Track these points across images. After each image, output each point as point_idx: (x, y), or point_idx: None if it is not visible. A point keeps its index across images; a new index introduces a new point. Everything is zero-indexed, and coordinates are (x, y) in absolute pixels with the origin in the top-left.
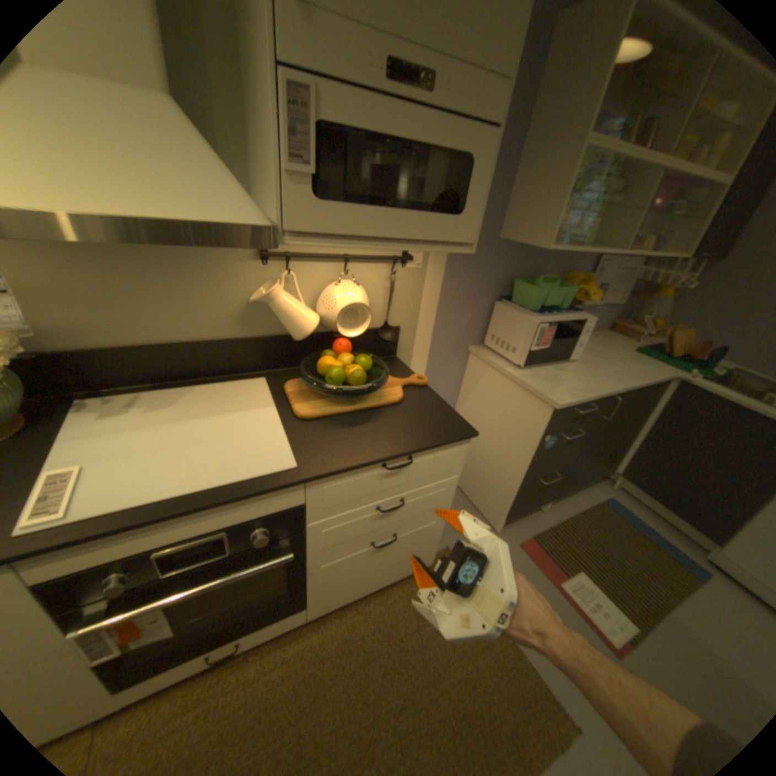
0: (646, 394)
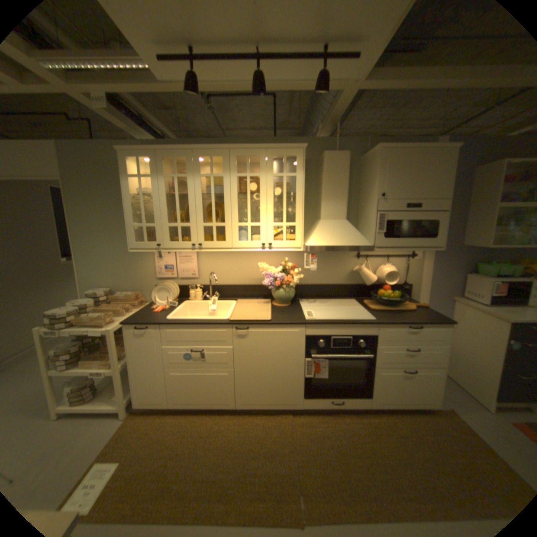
0: None
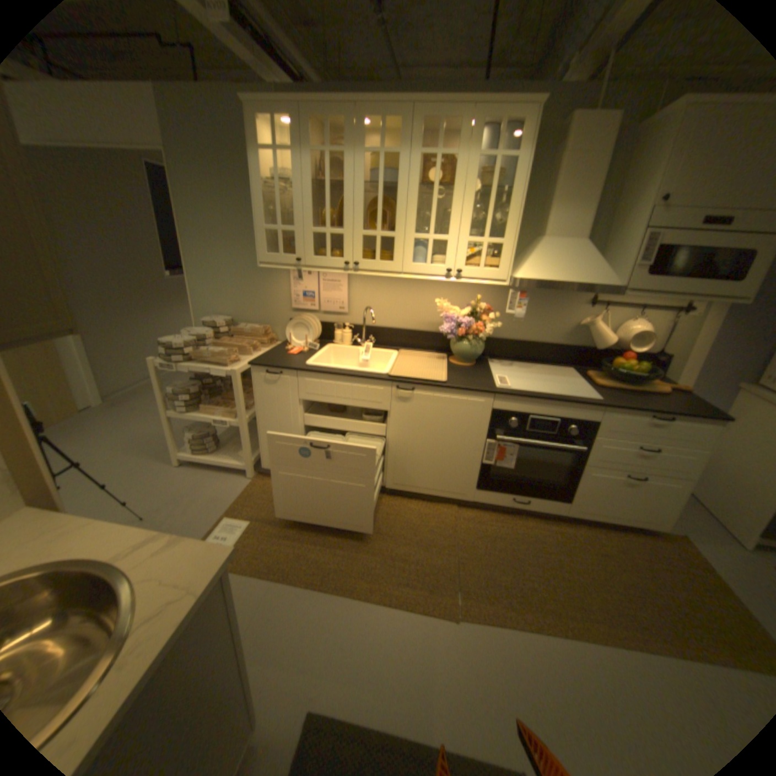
0: None
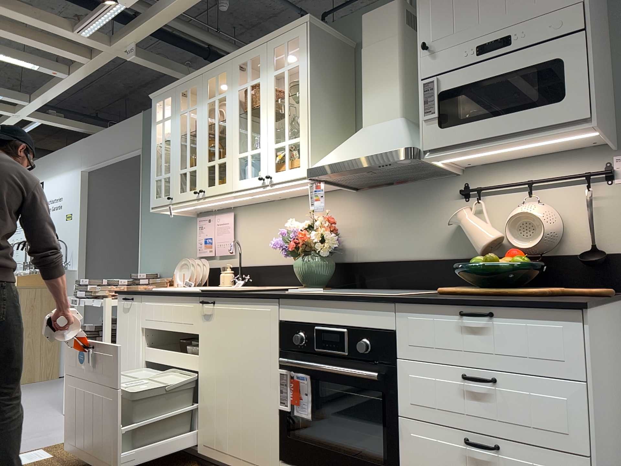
0: None
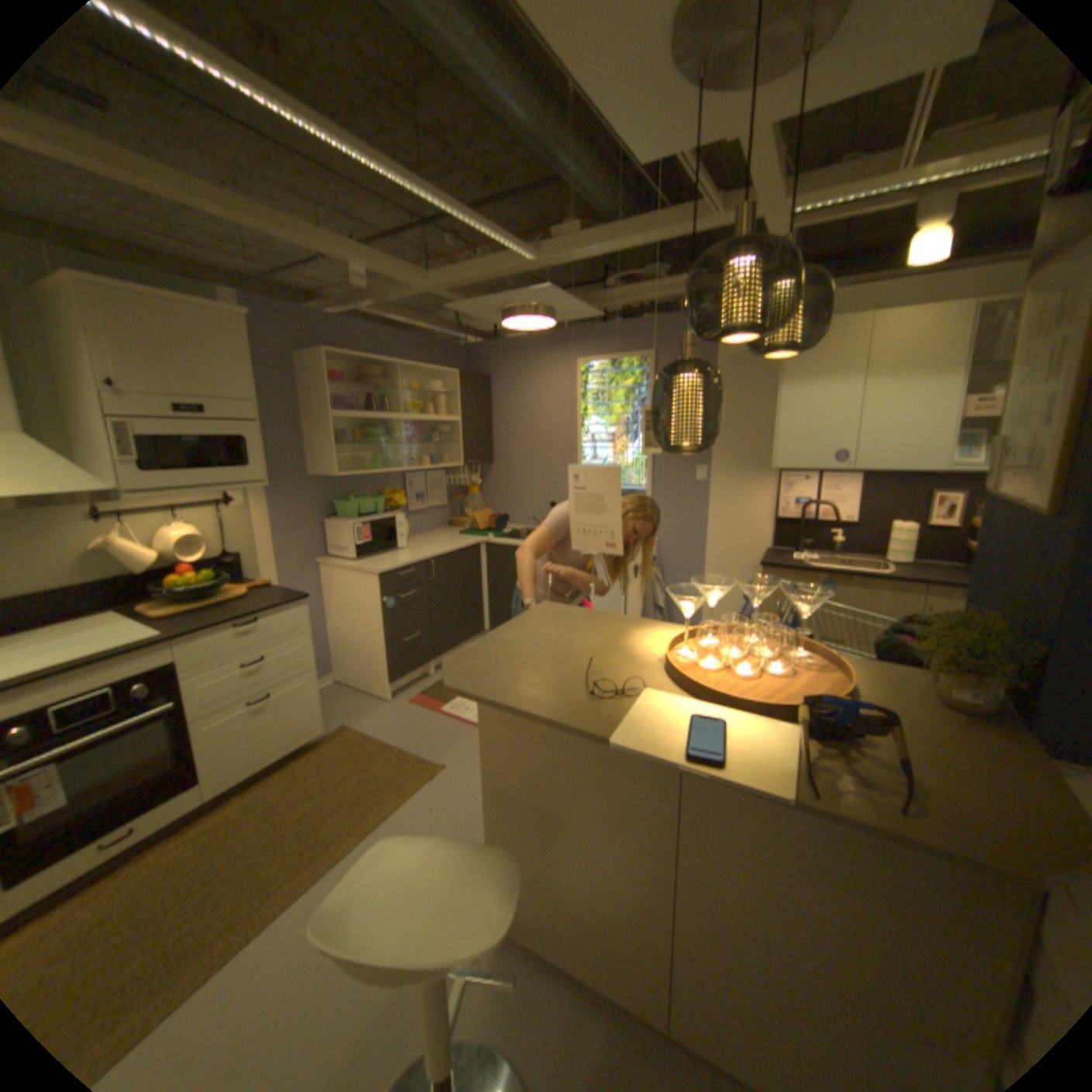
0: (462, 558)
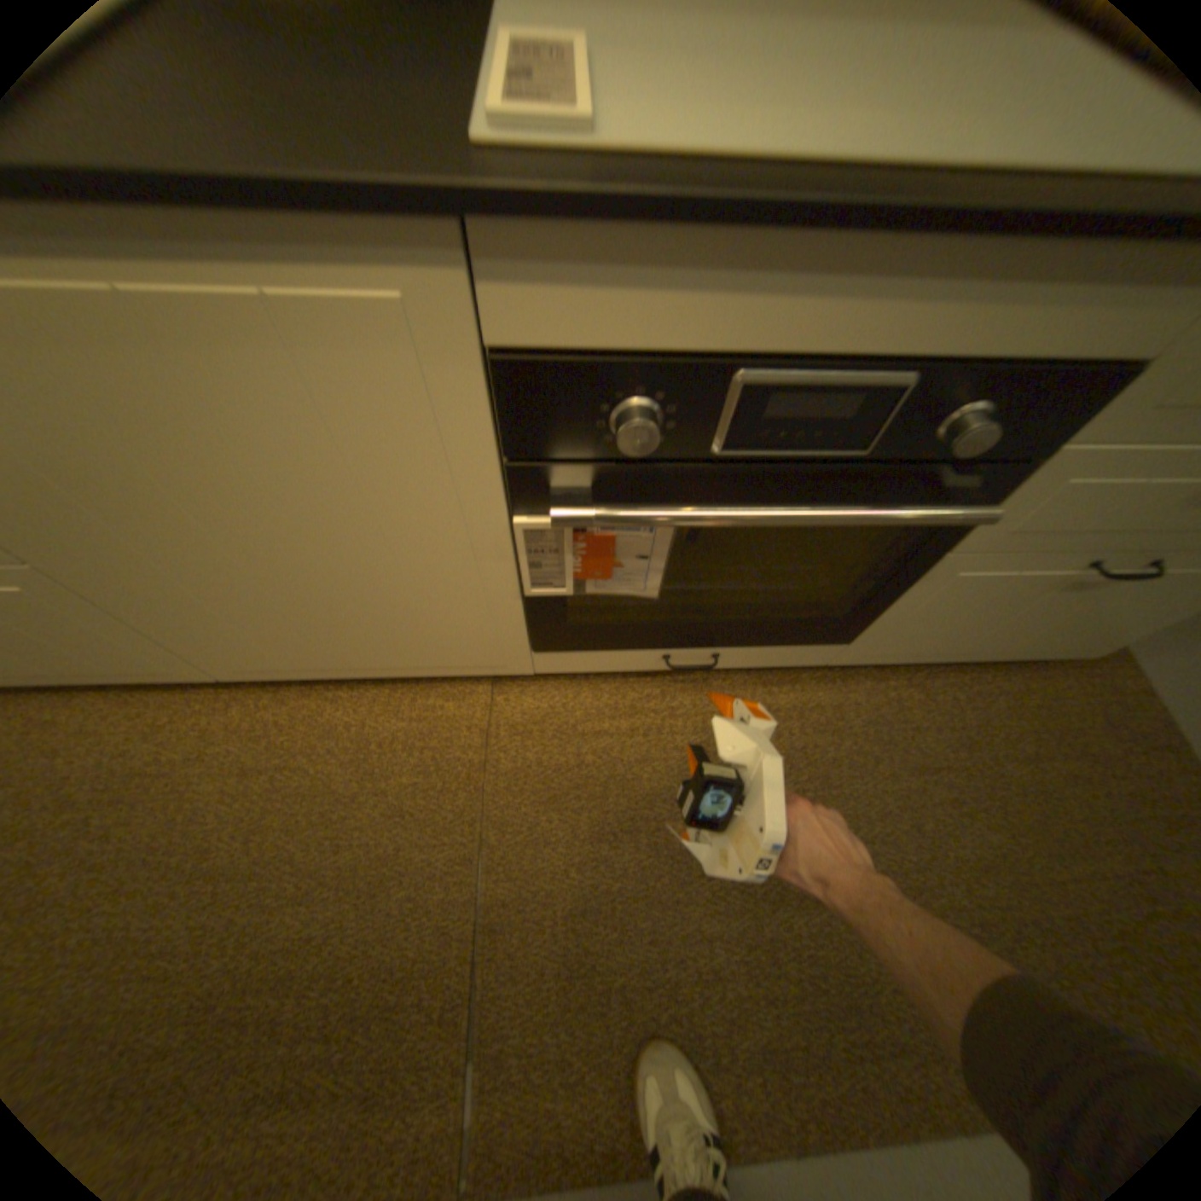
0: None
